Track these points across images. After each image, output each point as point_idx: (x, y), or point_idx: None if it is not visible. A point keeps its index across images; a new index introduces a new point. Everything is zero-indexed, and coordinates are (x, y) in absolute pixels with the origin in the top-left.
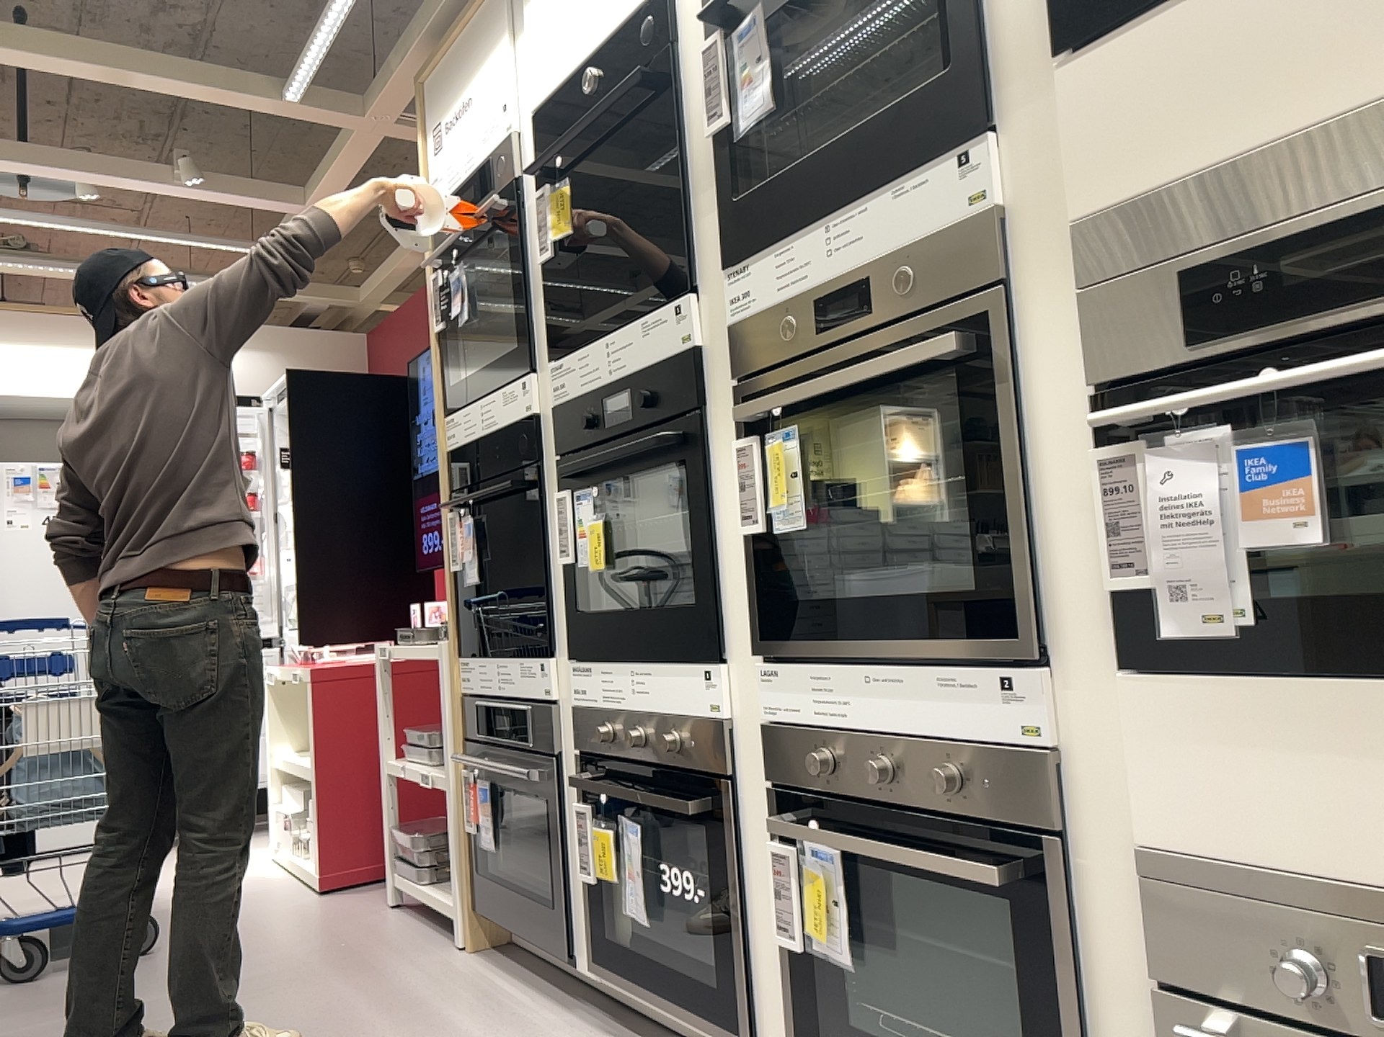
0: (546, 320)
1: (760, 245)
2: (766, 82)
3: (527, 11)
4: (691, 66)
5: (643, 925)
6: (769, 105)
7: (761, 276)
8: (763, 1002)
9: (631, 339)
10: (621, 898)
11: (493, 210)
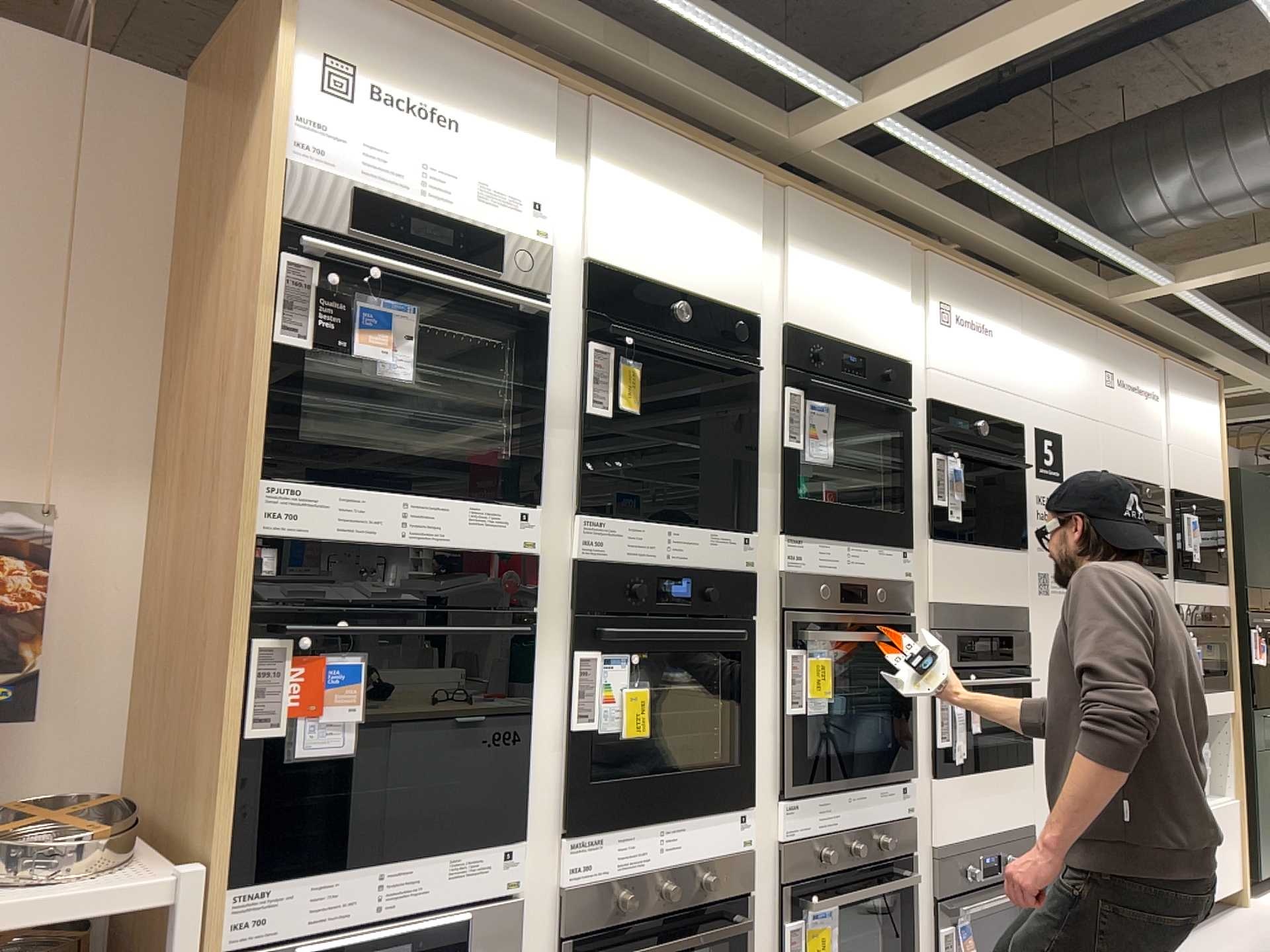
0: (572, 465)
1: (804, 532)
2: (823, 450)
3: (594, 167)
4: (765, 389)
5: None
6: (823, 462)
7: (803, 549)
8: None
9: (698, 540)
10: None
11: (499, 299)
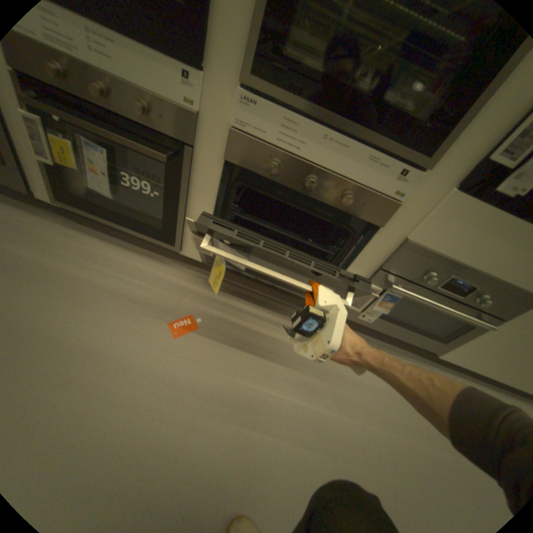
0: None
1: None
2: None
3: None
4: None
5: (107, 195)
6: None
7: None
8: (187, 235)
9: None
10: (72, 171)
11: None
